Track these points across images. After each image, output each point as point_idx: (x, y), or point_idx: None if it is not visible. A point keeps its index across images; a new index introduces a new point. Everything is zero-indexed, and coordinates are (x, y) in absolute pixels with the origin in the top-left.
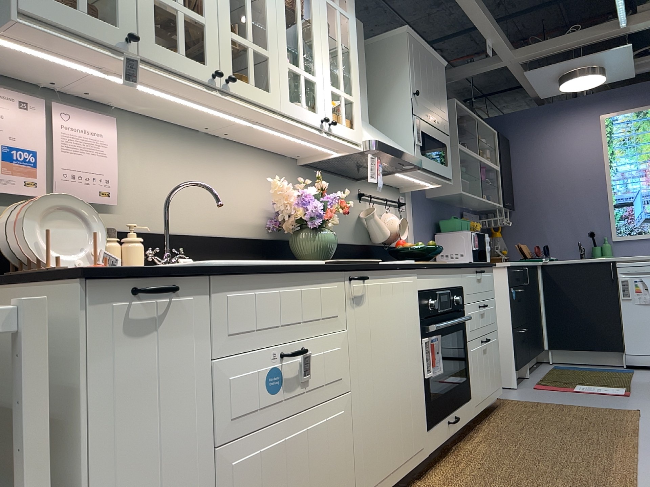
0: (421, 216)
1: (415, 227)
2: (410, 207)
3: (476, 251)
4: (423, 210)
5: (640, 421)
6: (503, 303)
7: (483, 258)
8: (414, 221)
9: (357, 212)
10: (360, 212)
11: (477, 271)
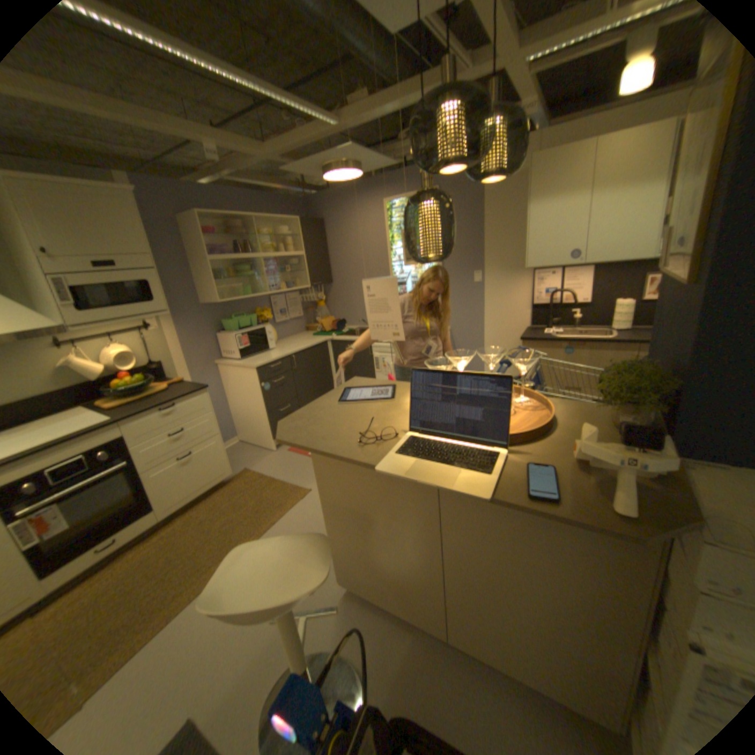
0: (190, 325)
1: (178, 339)
2: (165, 324)
3: (243, 351)
4: (192, 319)
5: (289, 512)
6: (258, 396)
7: (262, 350)
8: (177, 334)
9: (52, 361)
10: (58, 360)
11: (159, 411)
